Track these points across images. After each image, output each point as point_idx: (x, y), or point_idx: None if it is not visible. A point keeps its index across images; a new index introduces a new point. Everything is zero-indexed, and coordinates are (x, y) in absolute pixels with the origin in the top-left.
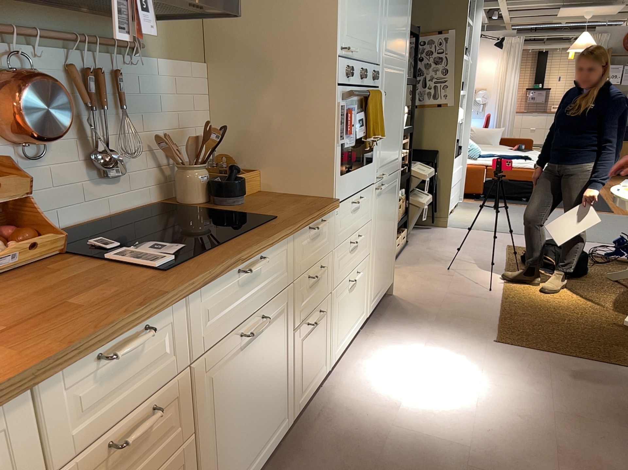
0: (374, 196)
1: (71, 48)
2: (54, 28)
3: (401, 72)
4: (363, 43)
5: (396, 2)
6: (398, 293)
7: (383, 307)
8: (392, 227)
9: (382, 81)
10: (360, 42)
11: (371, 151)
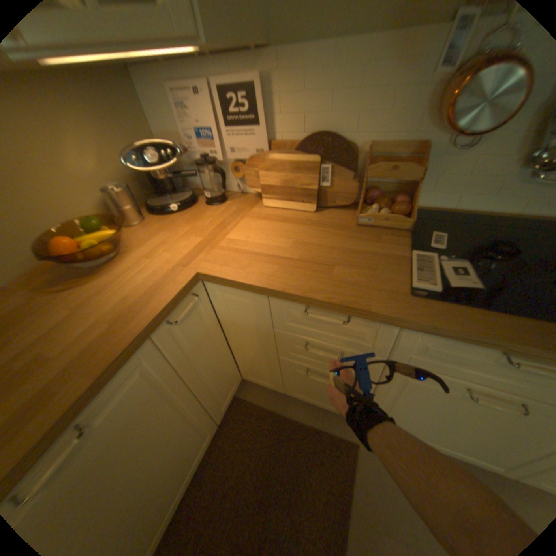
0: None
1: None
2: None
3: None
4: None
5: None
6: None
7: None
8: None
9: None
10: None
11: None
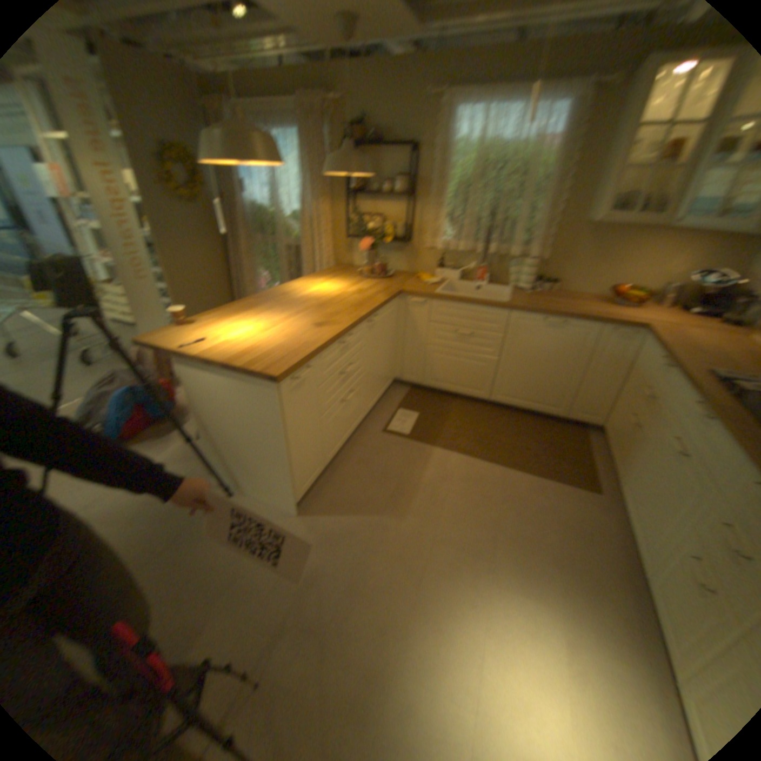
0: None
1: None
2: None
3: None
4: None
5: None
6: None
7: None
8: None
9: None
10: None
11: None
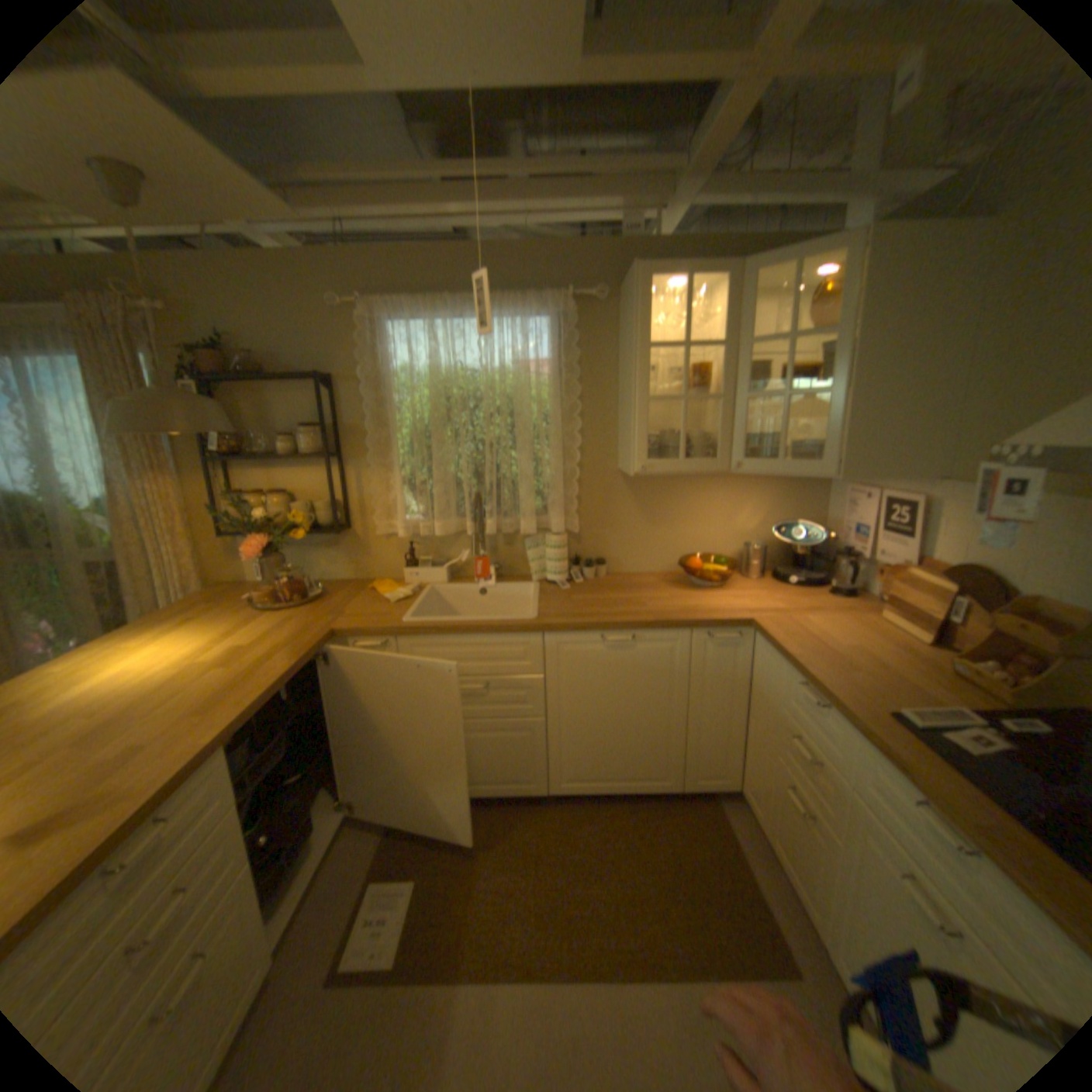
0: None
1: None
2: None
3: None
4: None
5: None
6: None
7: None
8: None
9: None
10: None
11: None
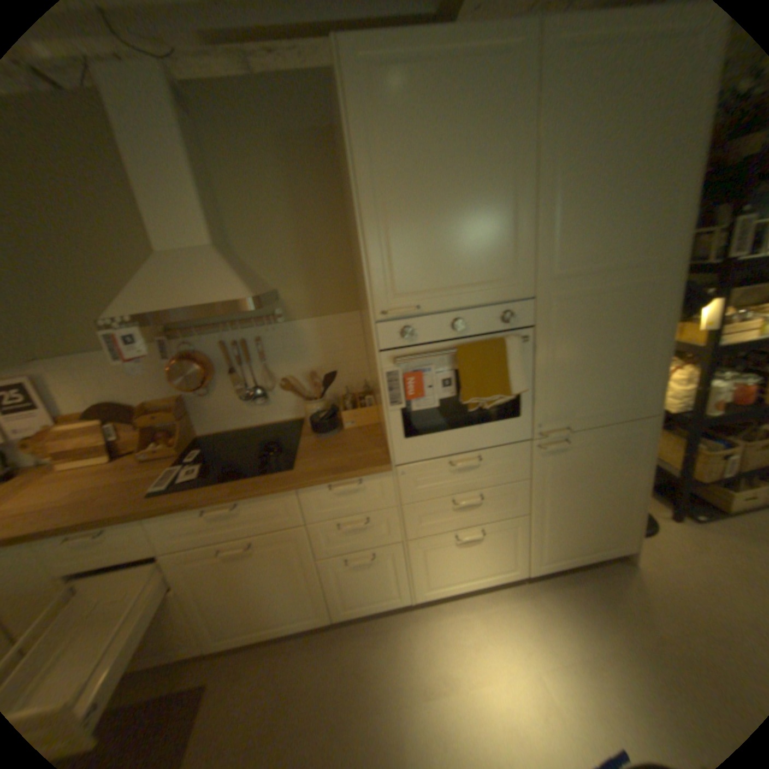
0: (534, 453)
1: (225, 329)
2: (212, 321)
3: (649, 281)
4: (458, 285)
5: (604, 187)
6: (650, 571)
7: (597, 576)
8: (627, 490)
9: (543, 315)
10: (444, 288)
11: (516, 404)
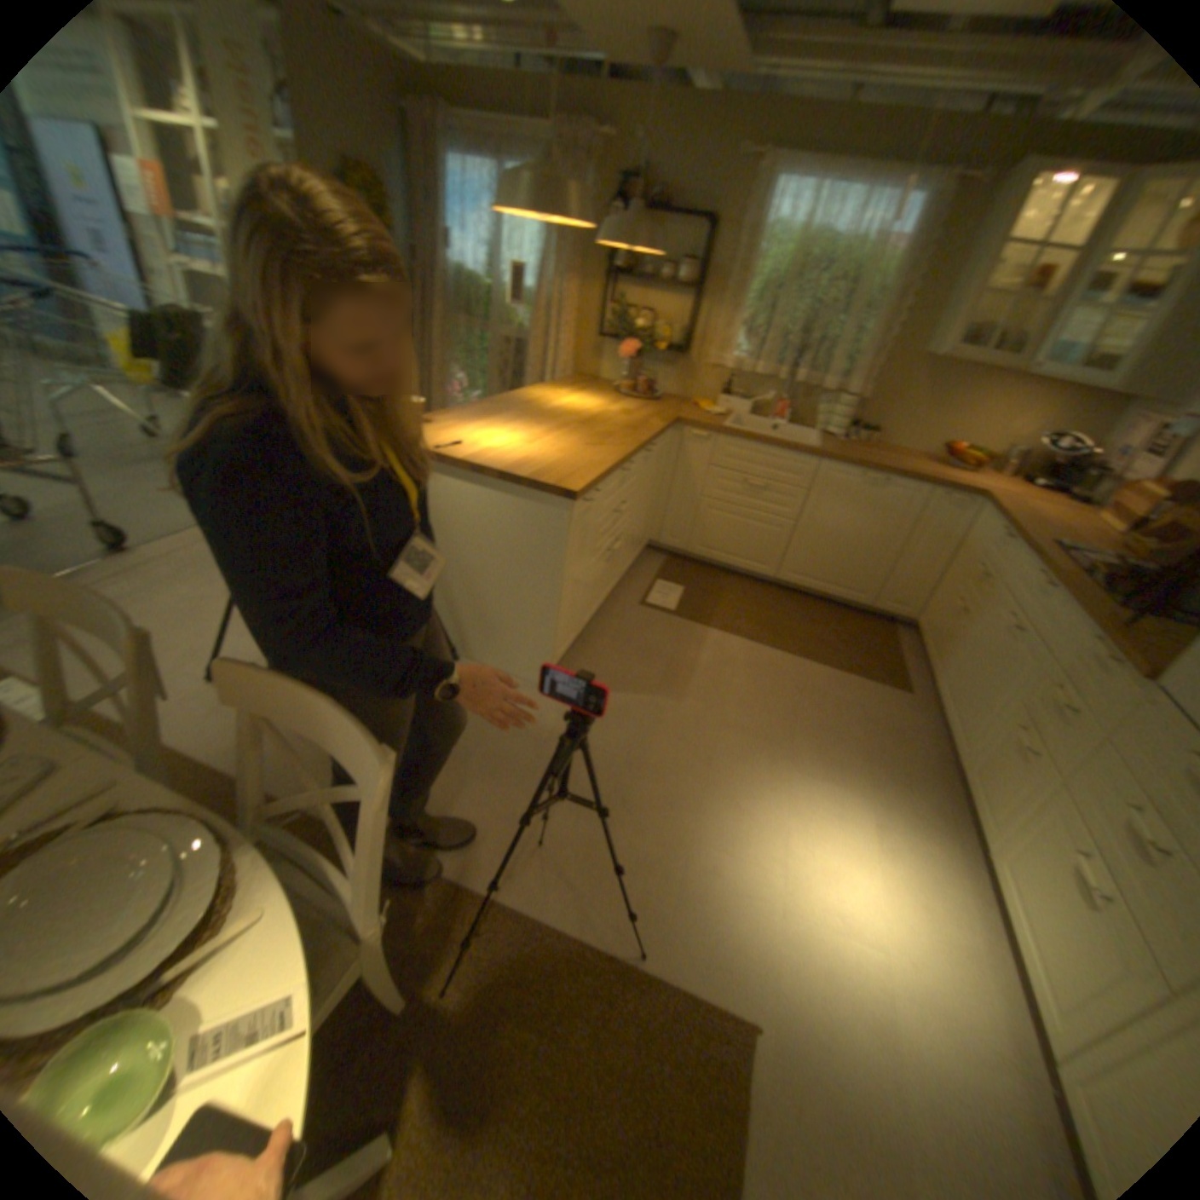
0: None
1: None
2: None
3: None
4: None
5: None
6: None
7: None
8: None
9: None
10: None
11: None
